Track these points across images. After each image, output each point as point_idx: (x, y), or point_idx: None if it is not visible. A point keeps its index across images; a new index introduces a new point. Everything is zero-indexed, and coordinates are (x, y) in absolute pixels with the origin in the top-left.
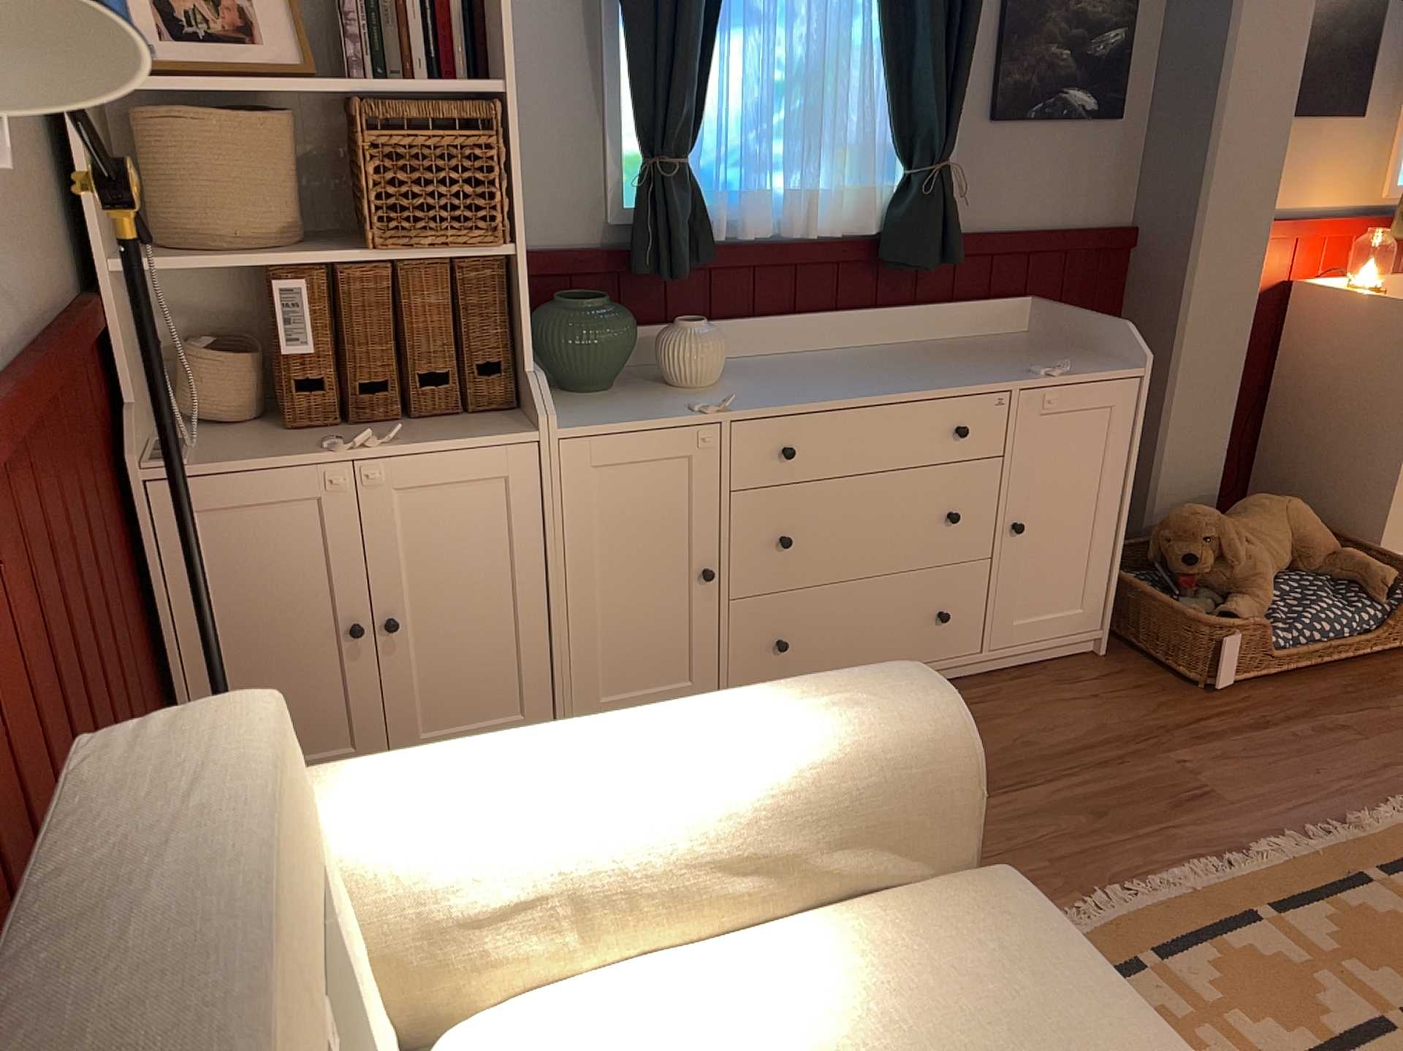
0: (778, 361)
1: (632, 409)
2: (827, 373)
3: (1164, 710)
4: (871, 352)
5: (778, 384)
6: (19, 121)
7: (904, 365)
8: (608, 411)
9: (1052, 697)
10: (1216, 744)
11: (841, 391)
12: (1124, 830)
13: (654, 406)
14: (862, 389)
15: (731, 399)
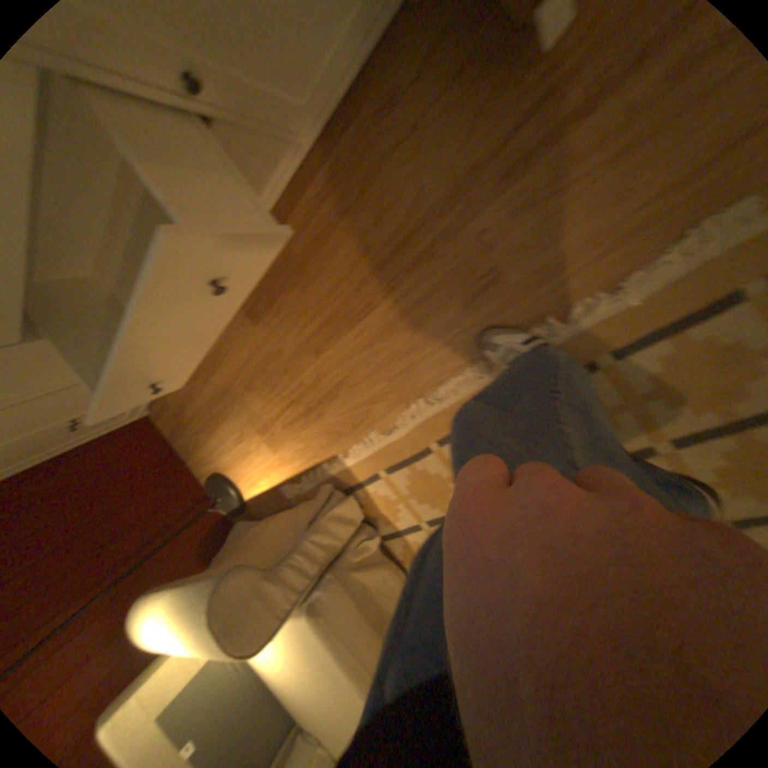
0: None
1: None
2: None
3: (480, 118)
4: None
5: None
6: None
7: None
8: None
9: (376, 146)
10: (523, 175)
11: None
12: (429, 337)
13: None
14: None
15: None
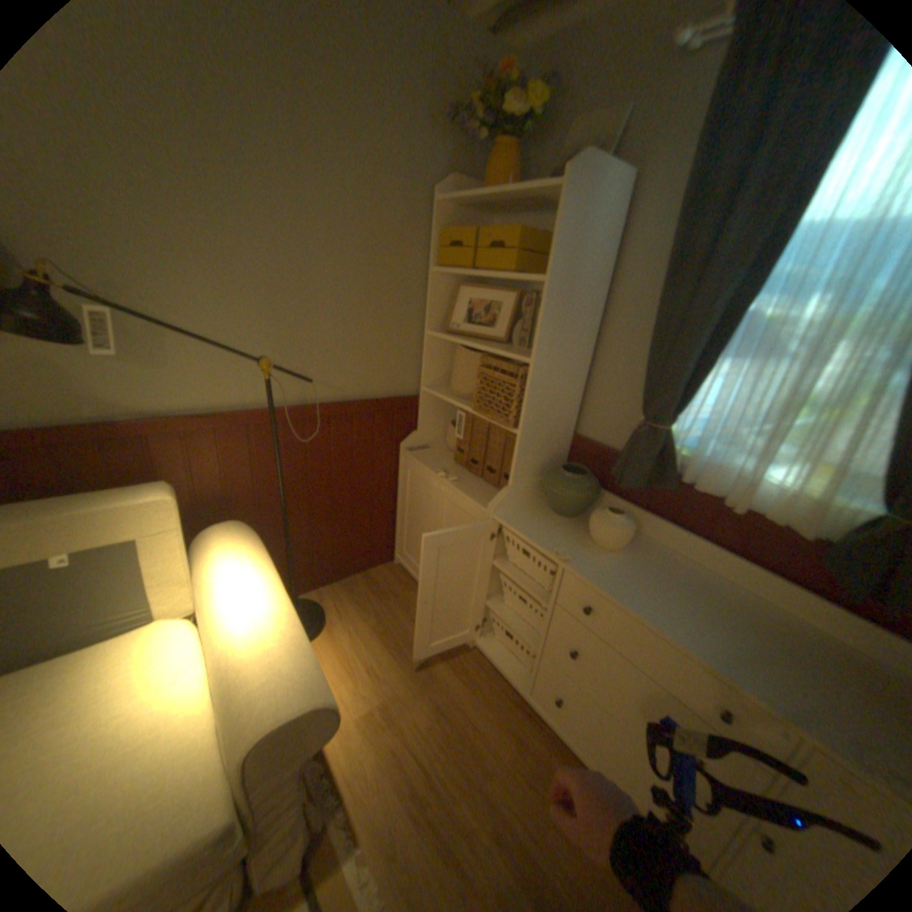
0: (692, 572)
1: (544, 530)
2: (691, 599)
3: None
4: (779, 619)
5: (638, 578)
6: (394, 340)
7: (767, 643)
8: (533, 524)
9: None
10: None
11: (655, 610)
12: None
13: (554, 536)
14: (672, 621)
15: (571, 559)
